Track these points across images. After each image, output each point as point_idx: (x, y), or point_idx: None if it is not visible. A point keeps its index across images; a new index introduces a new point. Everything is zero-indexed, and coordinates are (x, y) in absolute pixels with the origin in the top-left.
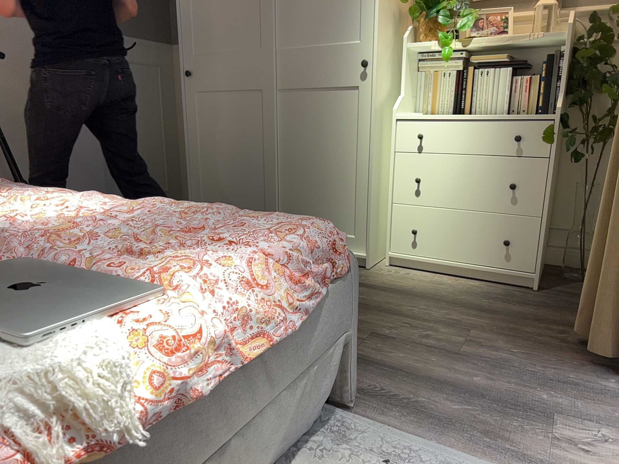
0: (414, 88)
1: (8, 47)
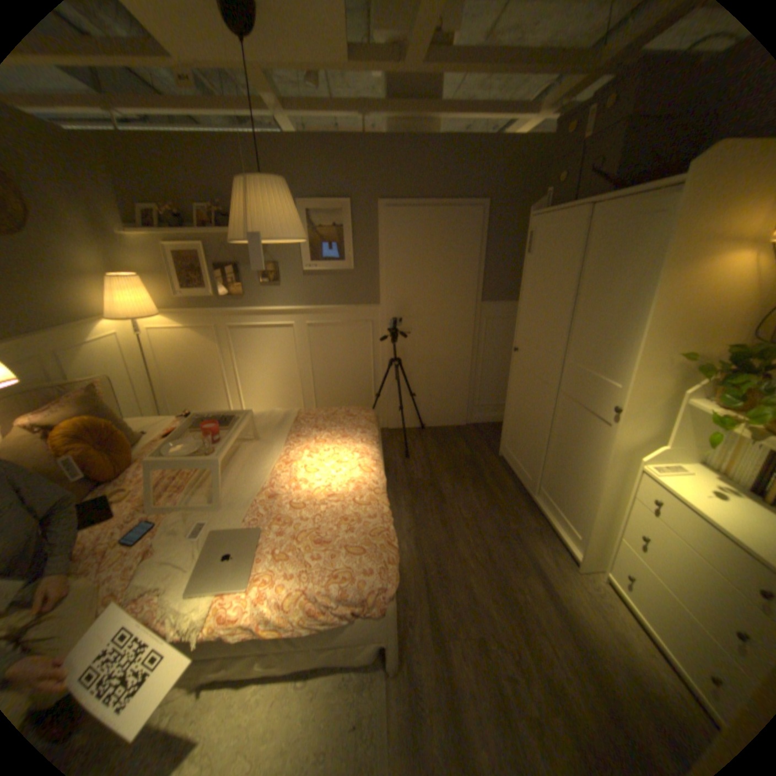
0: (709, 439)
1: (421, 322)
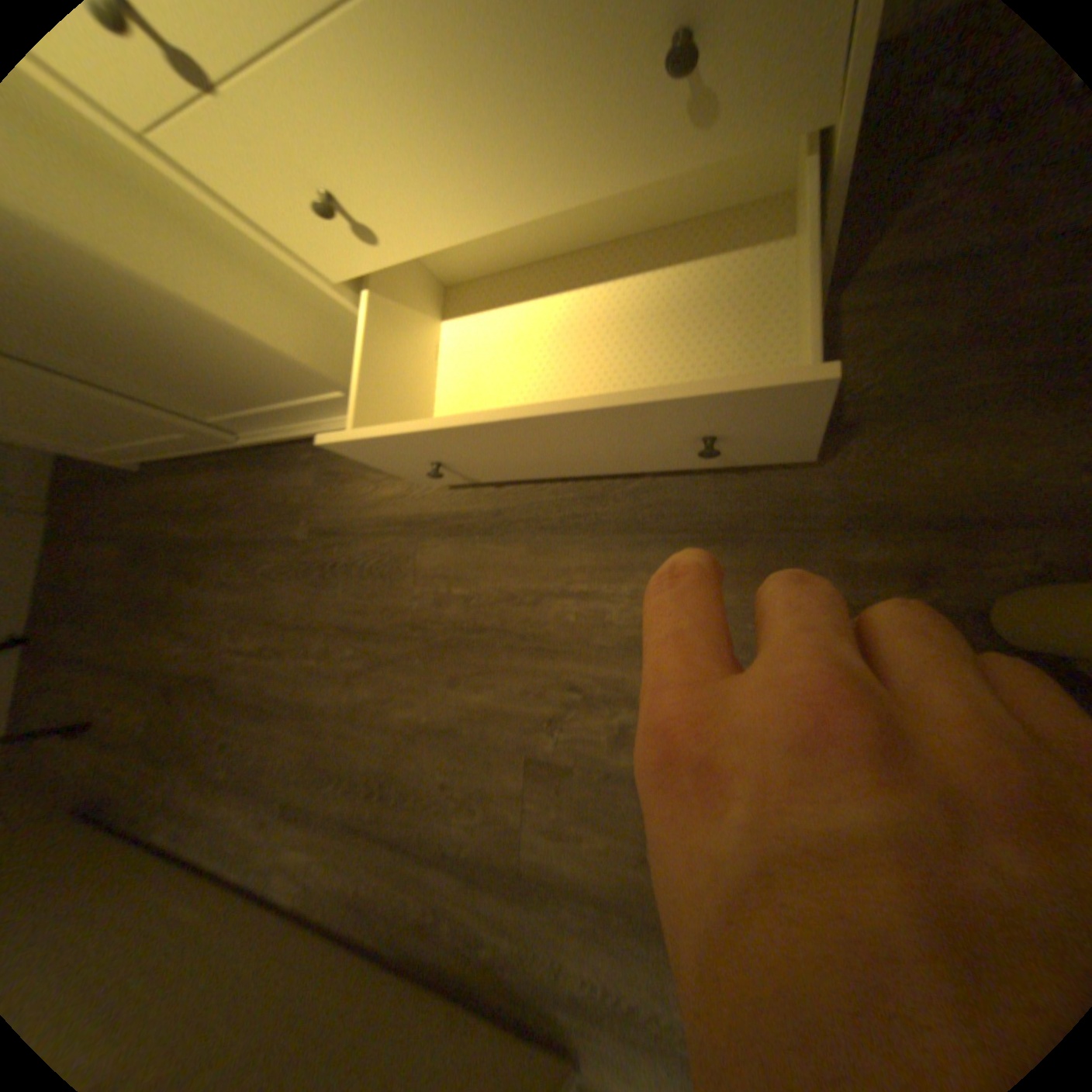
0: None
1: None
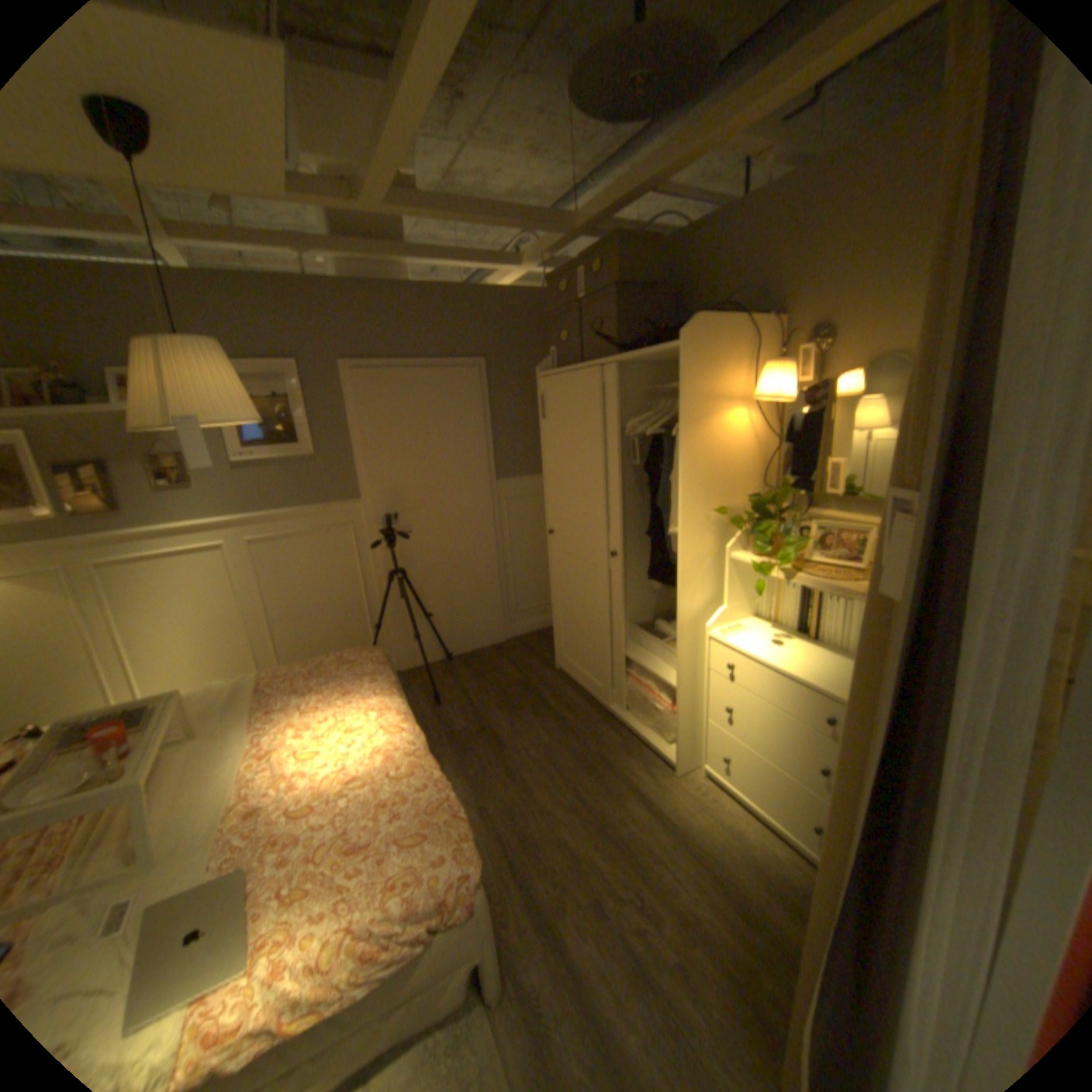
0: (754, 591)
1: (424, 515)
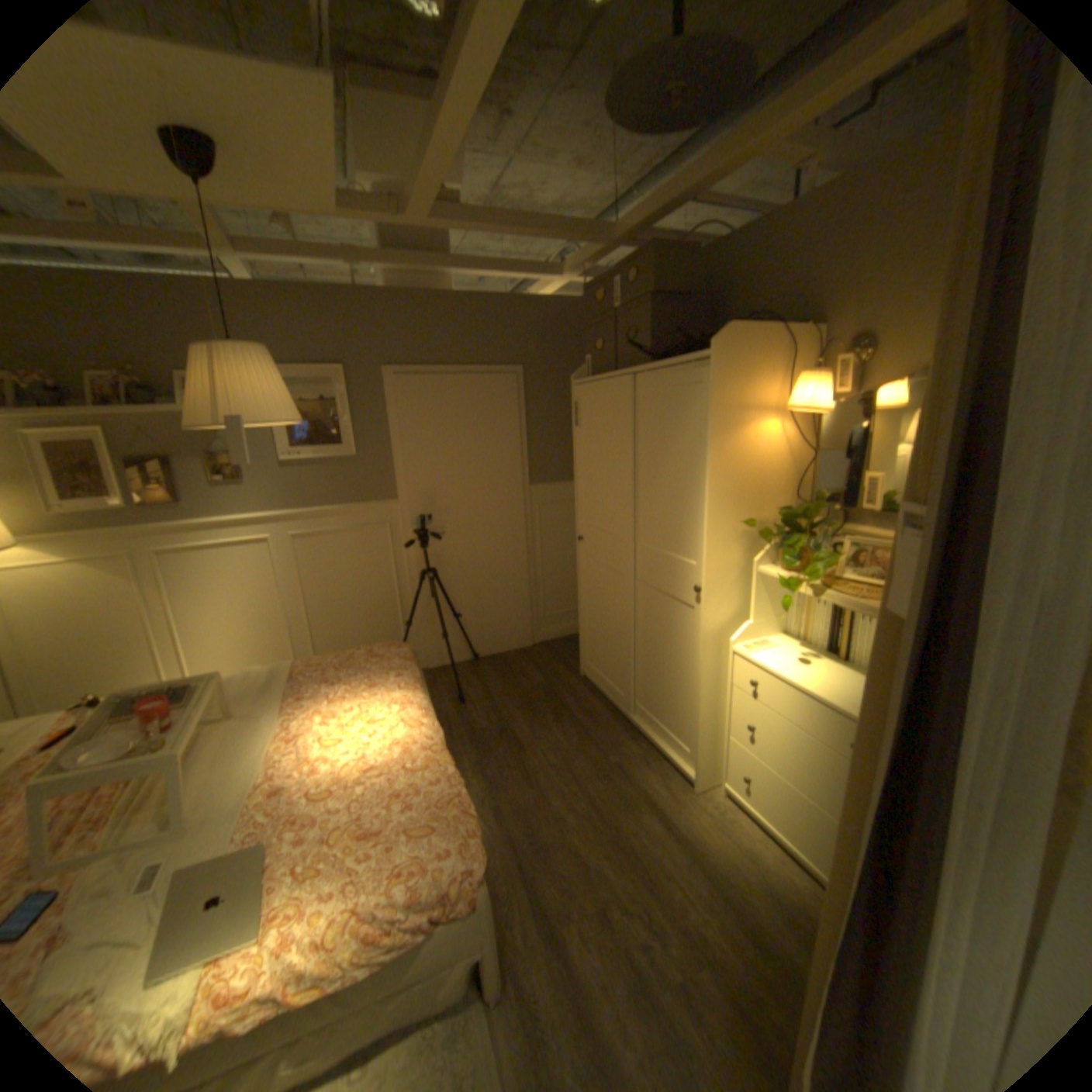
0: (783, 607)
1: (457, 517)
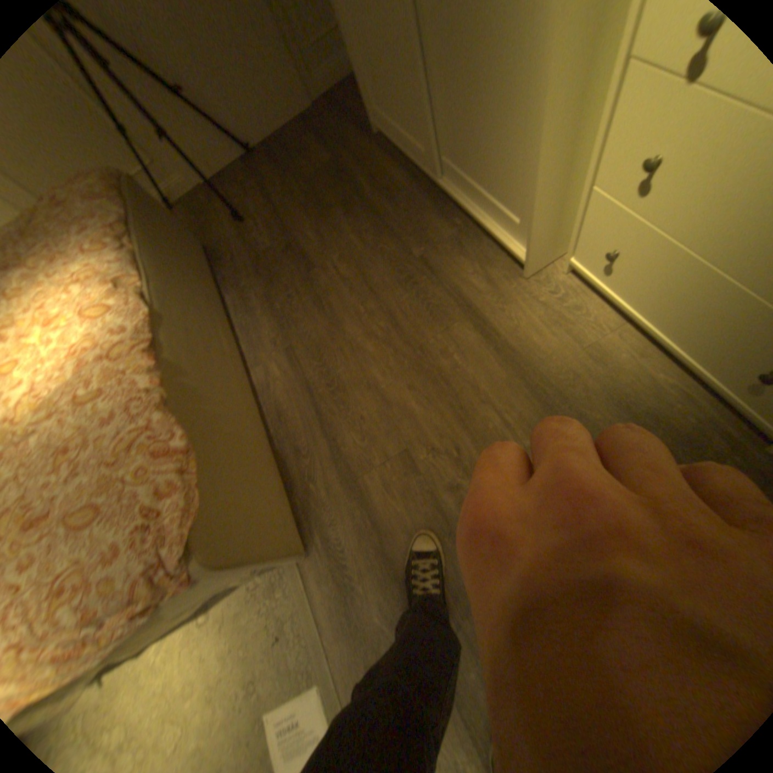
0: None
1: None
